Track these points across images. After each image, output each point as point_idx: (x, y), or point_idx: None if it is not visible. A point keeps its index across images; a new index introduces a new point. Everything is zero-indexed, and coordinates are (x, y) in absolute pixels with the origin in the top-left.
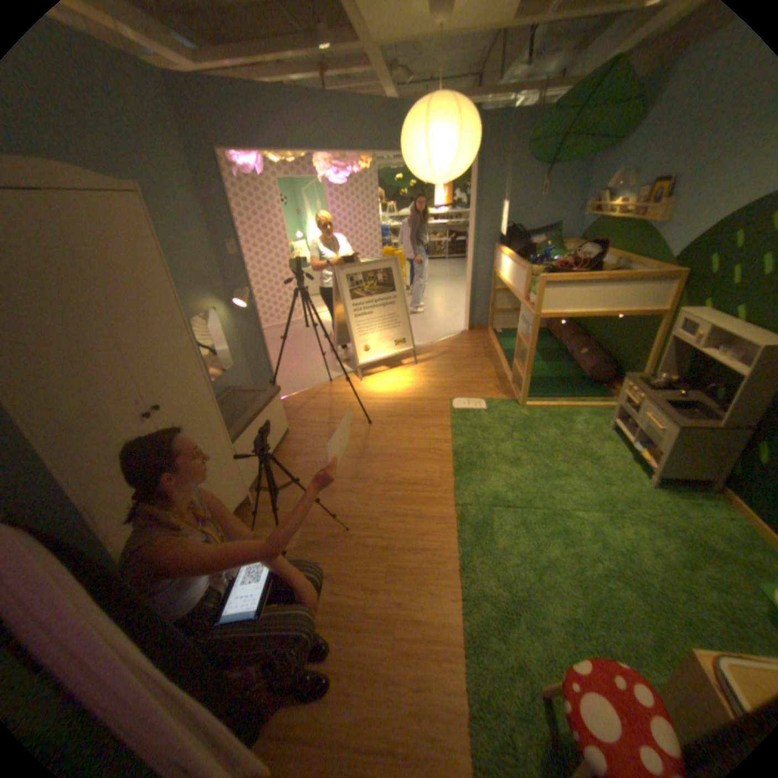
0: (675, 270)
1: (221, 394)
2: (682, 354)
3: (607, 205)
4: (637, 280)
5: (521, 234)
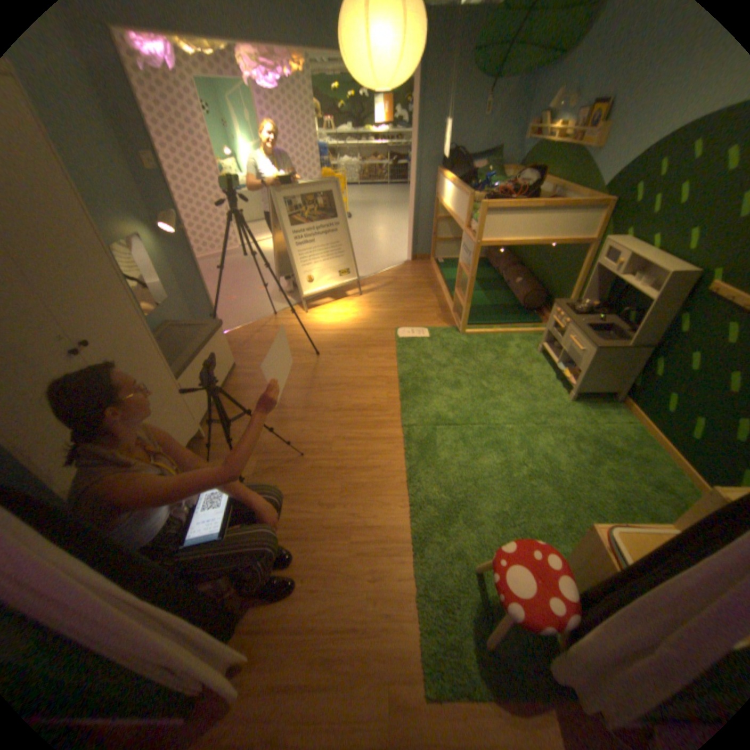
0: (605, 198)
1: (157, 330)
2: (603, 281)
3: (547, 129)
4: (570, 209)
5: (464, 158)
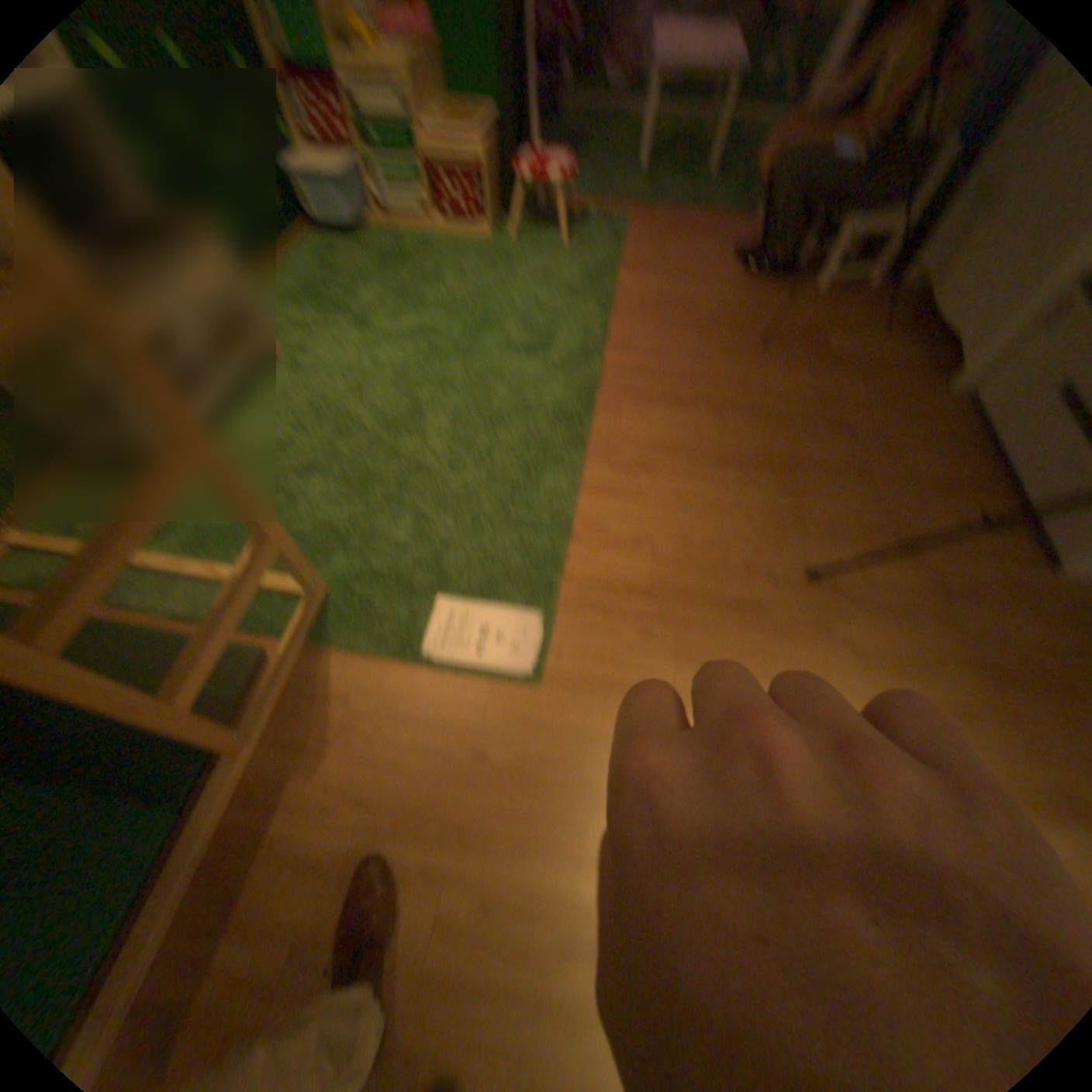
0: None
1: None
2: None
3: None
4: None
5: None
